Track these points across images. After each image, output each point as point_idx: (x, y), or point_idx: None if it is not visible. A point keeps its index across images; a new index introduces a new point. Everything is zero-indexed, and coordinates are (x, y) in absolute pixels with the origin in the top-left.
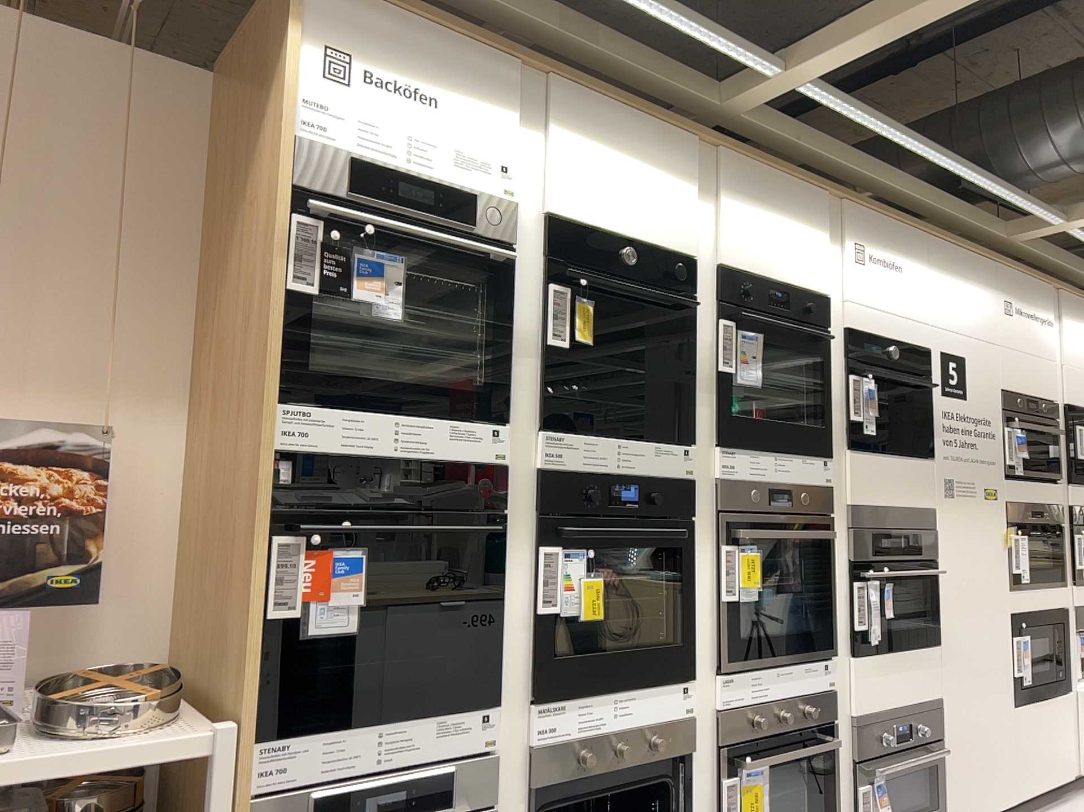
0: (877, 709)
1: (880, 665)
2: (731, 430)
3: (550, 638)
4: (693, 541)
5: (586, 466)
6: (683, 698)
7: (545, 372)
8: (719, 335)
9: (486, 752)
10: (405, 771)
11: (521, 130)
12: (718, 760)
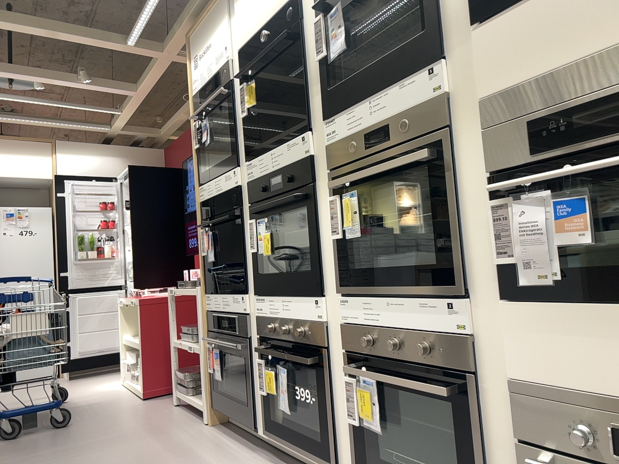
0: (565, 386)
1: (569, 321)
2: (328, 102)
3: (258, 265)
4: (312, 198)
5: (260, 173)
6: (316, 308)
7: (243, 133)
8: (315, 34)
9: (244, 314)
10: (231, 314)
11: (229, 23)
12: (346, 362)
